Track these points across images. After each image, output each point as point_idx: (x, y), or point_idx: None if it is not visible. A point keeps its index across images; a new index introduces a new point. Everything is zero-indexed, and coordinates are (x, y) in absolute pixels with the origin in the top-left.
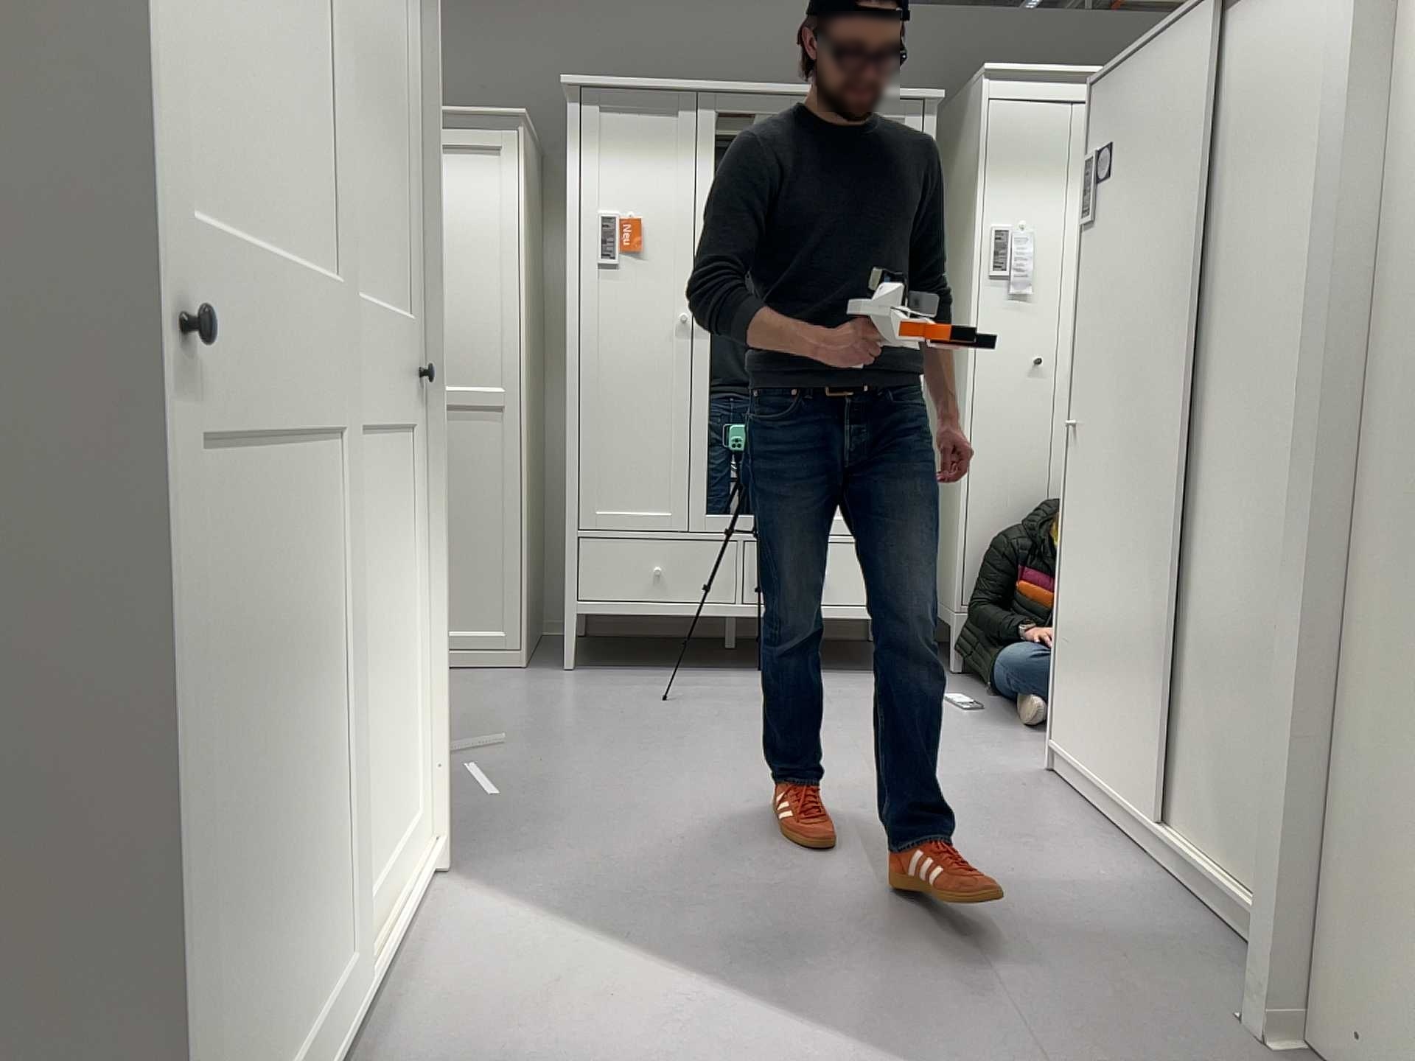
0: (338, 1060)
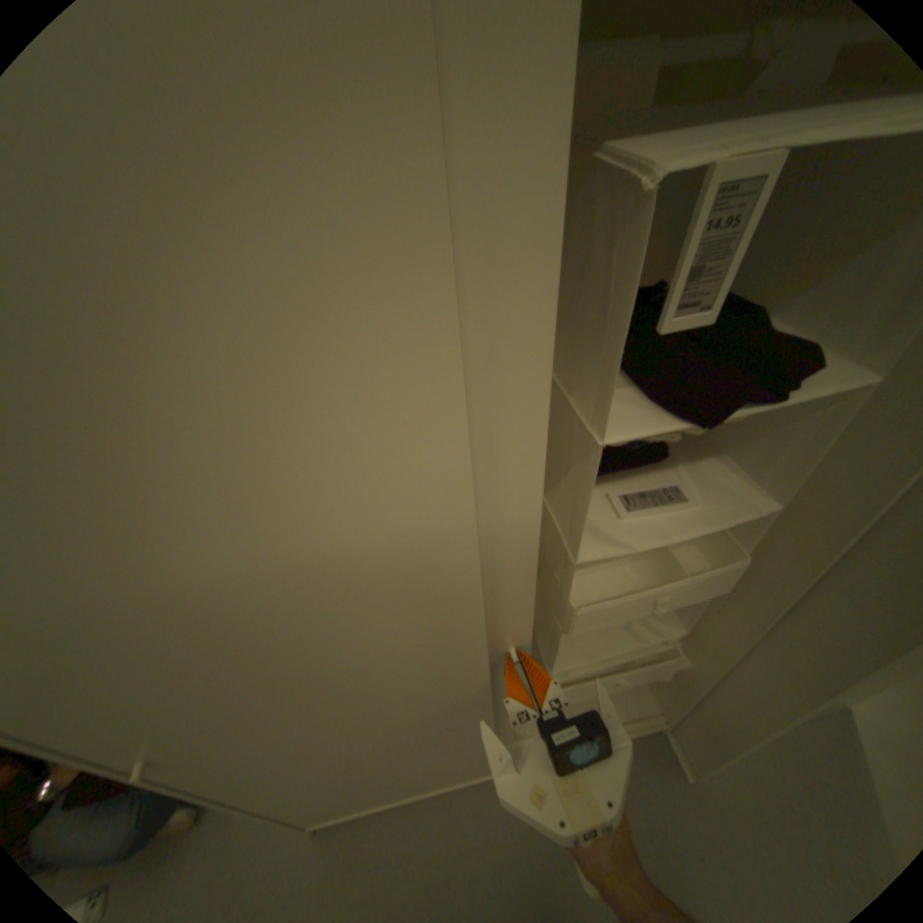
0: None
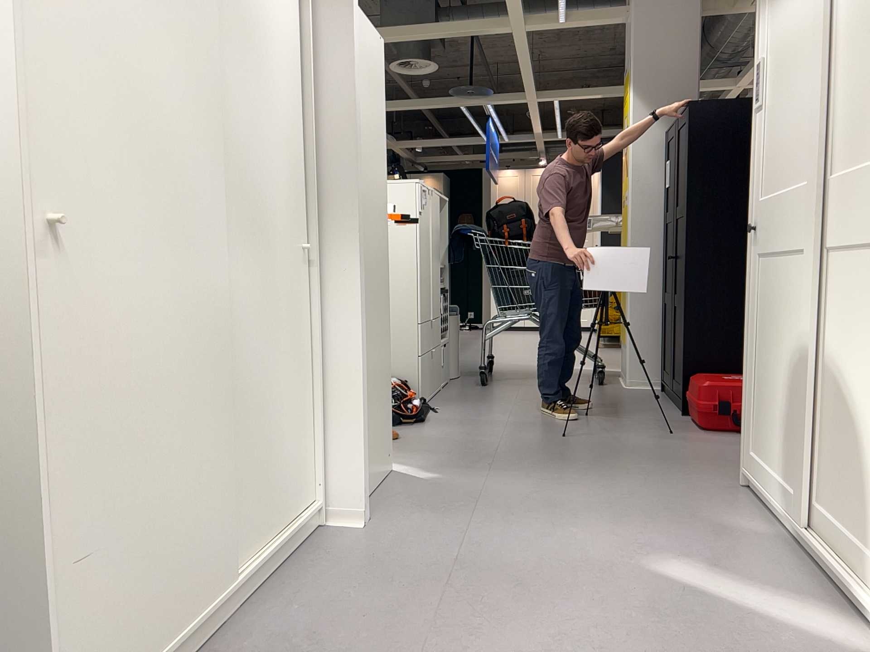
0: (779, 512)
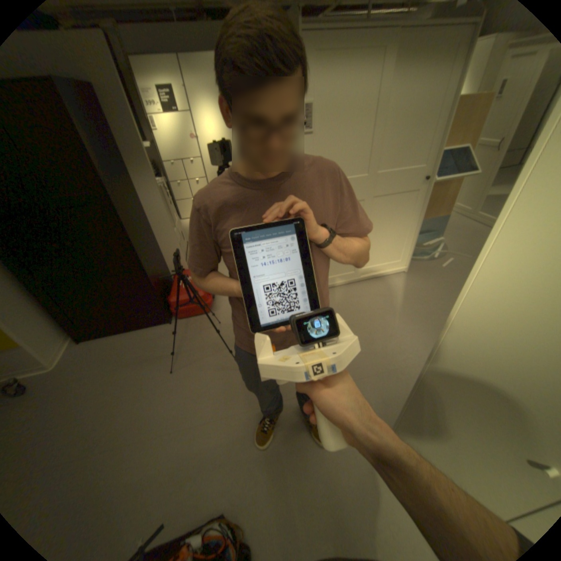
0: (347, 281)
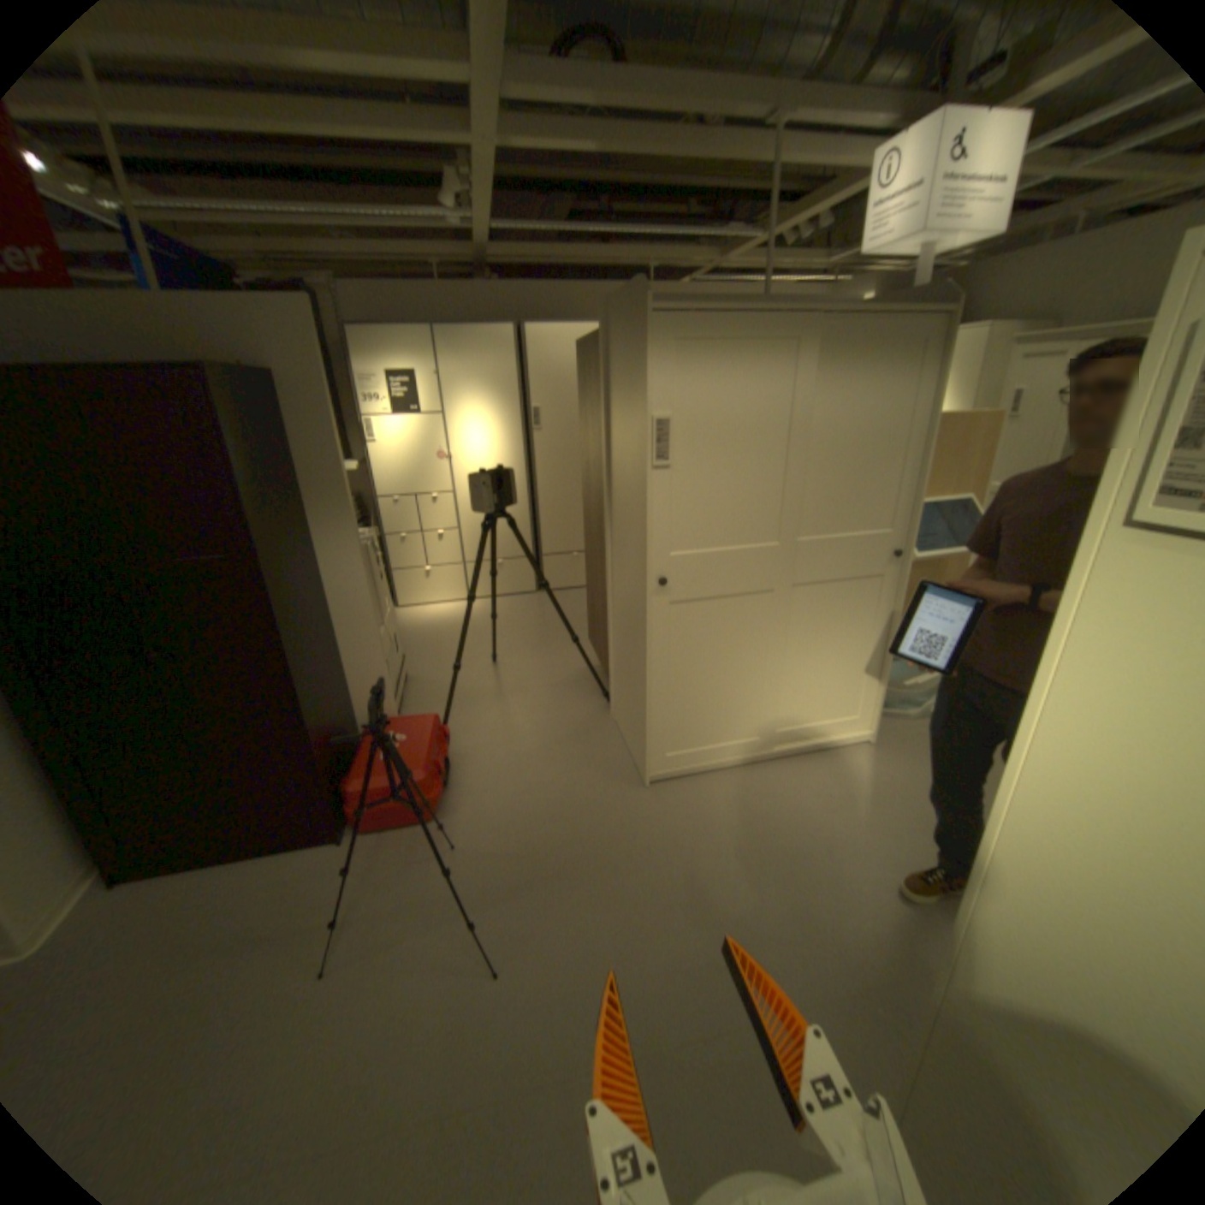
0: (745, 758)
